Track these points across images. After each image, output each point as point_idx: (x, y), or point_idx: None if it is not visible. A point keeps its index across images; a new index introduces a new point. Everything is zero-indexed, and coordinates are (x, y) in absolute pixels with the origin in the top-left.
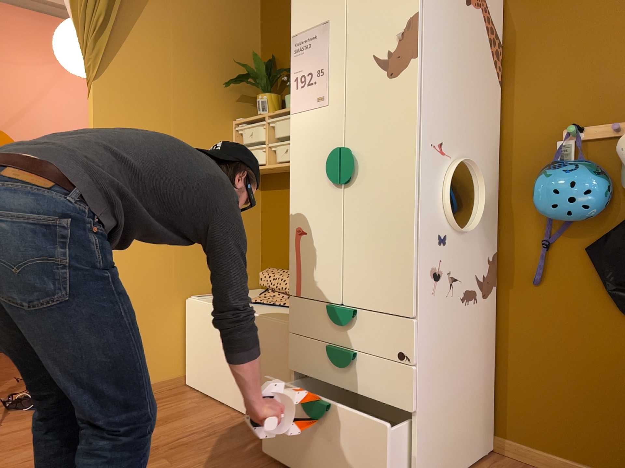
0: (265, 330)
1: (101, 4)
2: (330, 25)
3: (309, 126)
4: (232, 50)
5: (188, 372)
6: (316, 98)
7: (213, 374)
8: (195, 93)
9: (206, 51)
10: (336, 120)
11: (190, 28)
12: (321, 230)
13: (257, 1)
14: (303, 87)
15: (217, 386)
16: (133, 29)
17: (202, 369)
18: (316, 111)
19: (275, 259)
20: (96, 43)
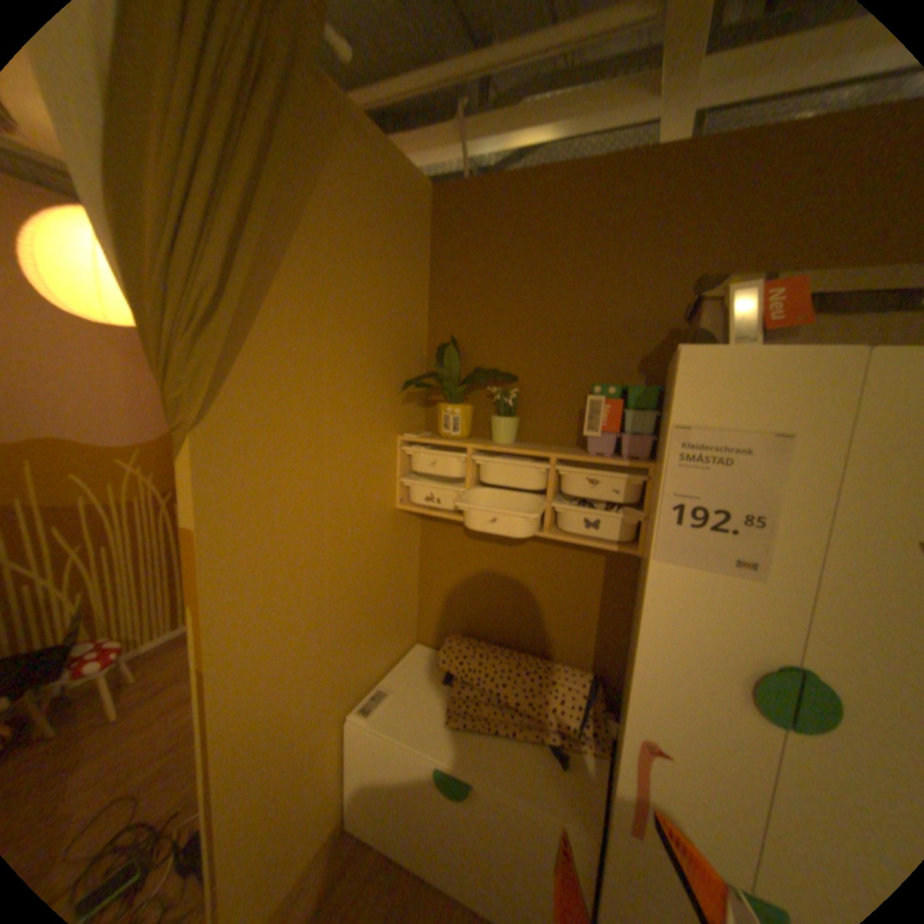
0: (532, 829)
1: (205, 257)
2: (799, 442)
3: (704, 598)
4: (399, 325)
5: (351, 817)
6: (733, 558)
7: (408, 840)
8: (356, 405)
9: (370, 331)
10: (786, 617)
11: (350, 293)
12: (713, 771)
13: (427, 243)
14: (698, 527)
15: (415, 857)
16: (263, 303)
17: (382, 825)
18: (729, 580)
19: (445, 613)
20: (192, 342)
